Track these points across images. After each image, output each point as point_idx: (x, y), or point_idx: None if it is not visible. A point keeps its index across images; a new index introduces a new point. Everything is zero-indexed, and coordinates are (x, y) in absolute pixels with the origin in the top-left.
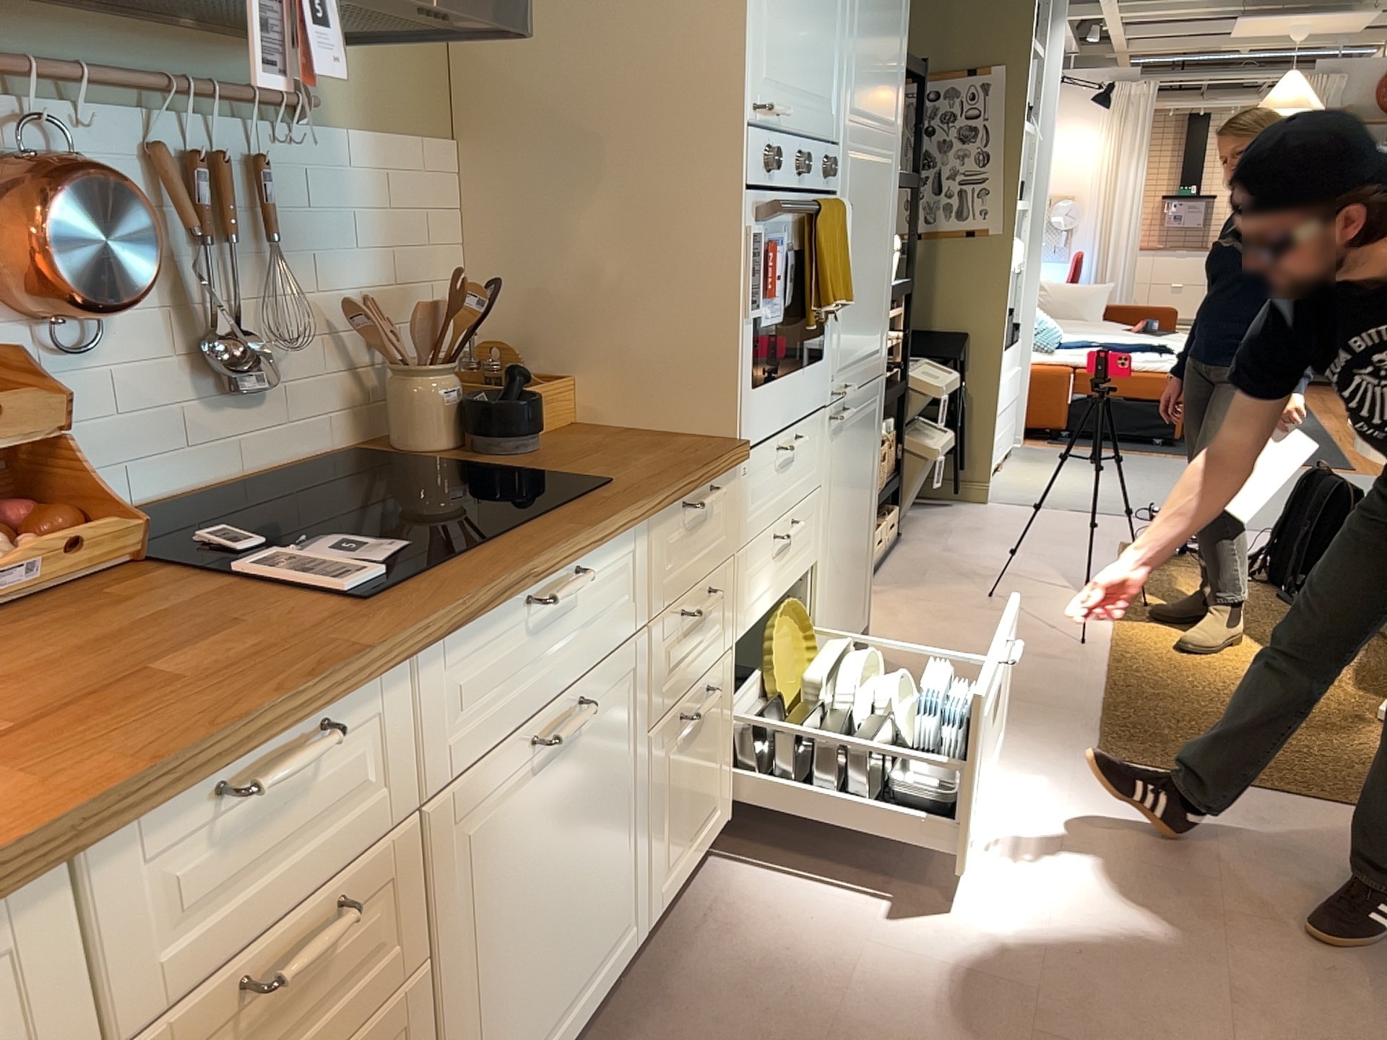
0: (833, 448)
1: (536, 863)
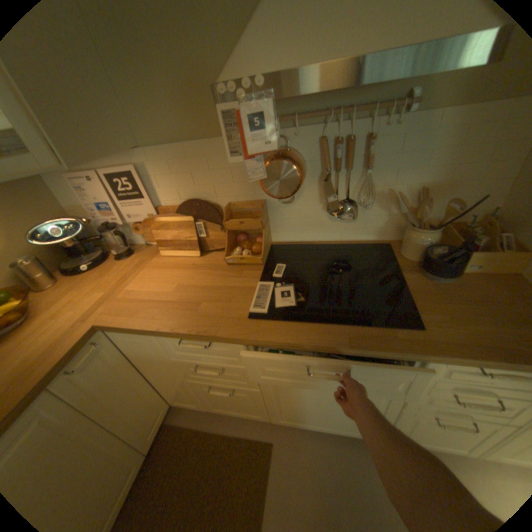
0: None
1: (313, 399)
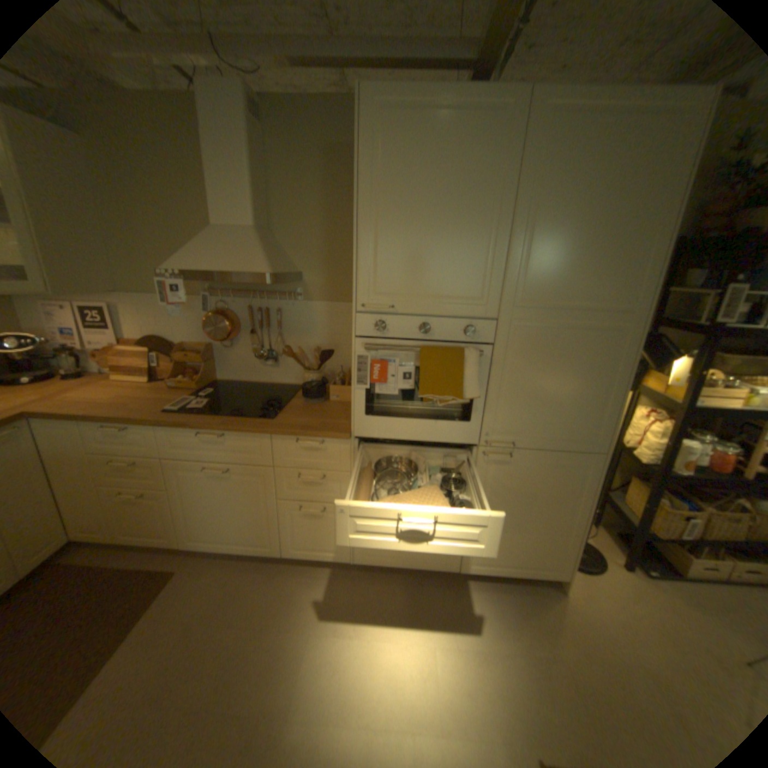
0: (489, 469)
1: (210, 499)
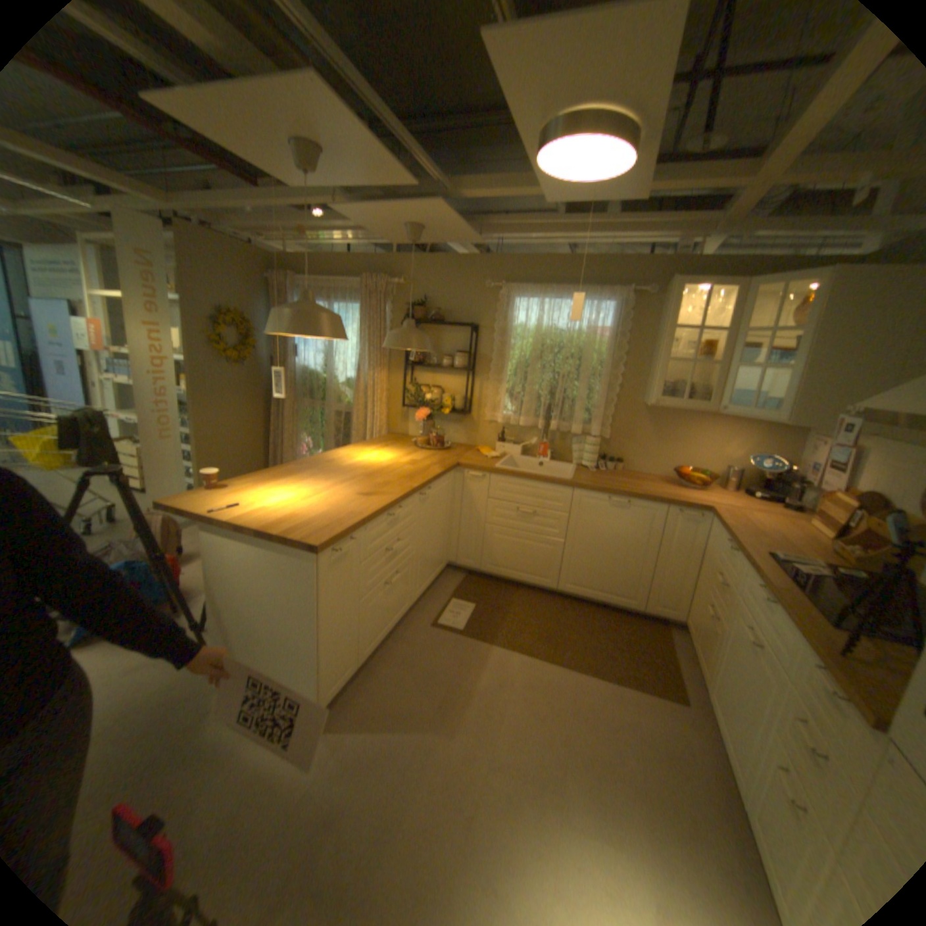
0: None
1: (742, 667)
